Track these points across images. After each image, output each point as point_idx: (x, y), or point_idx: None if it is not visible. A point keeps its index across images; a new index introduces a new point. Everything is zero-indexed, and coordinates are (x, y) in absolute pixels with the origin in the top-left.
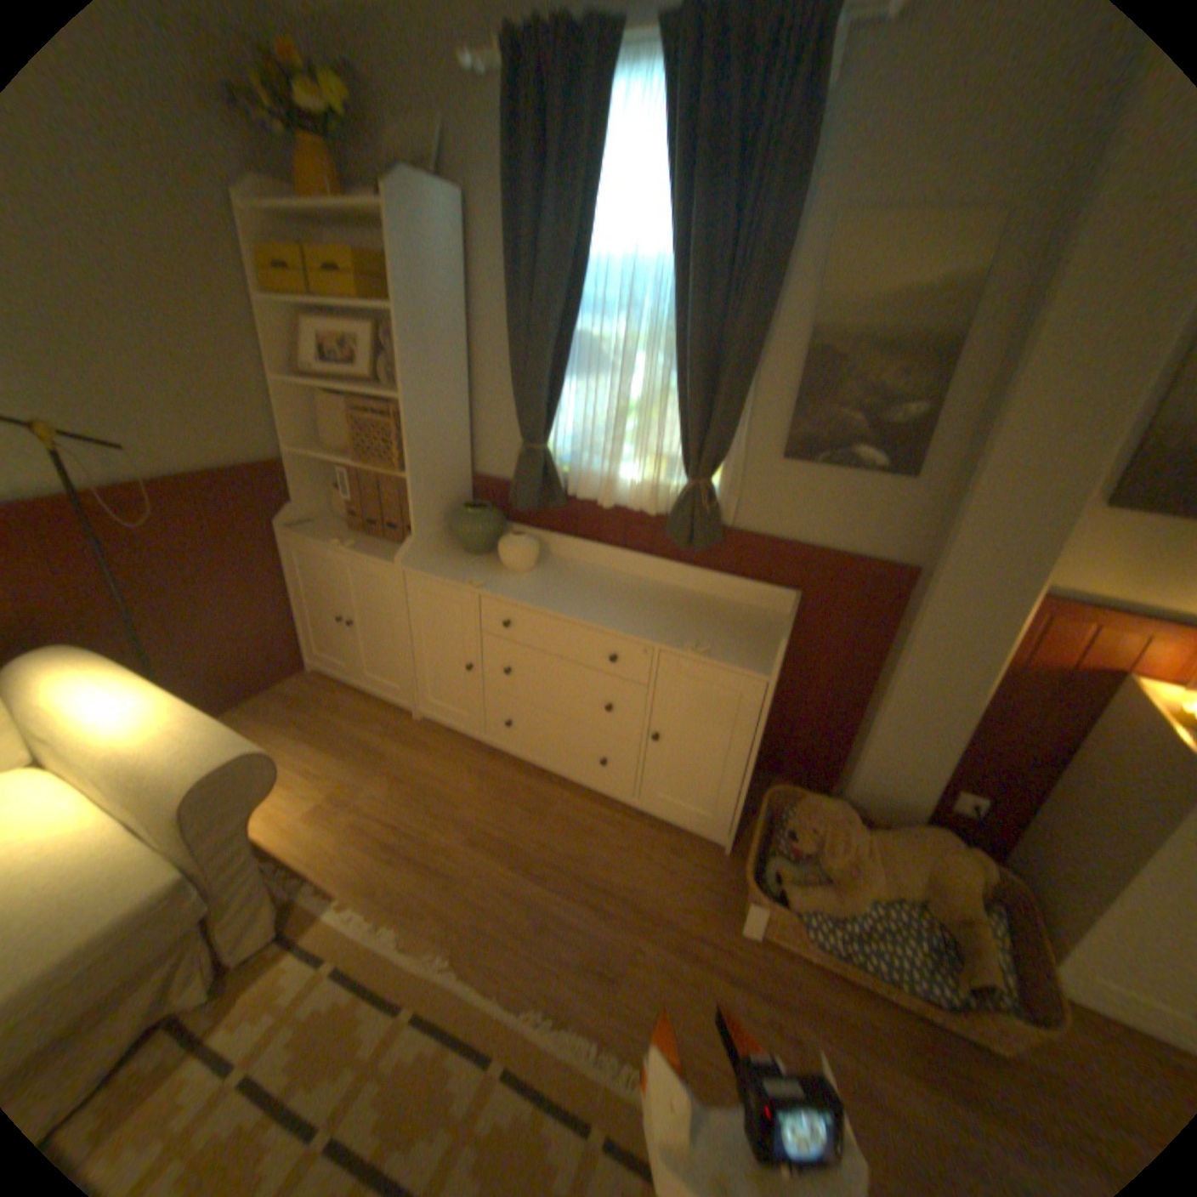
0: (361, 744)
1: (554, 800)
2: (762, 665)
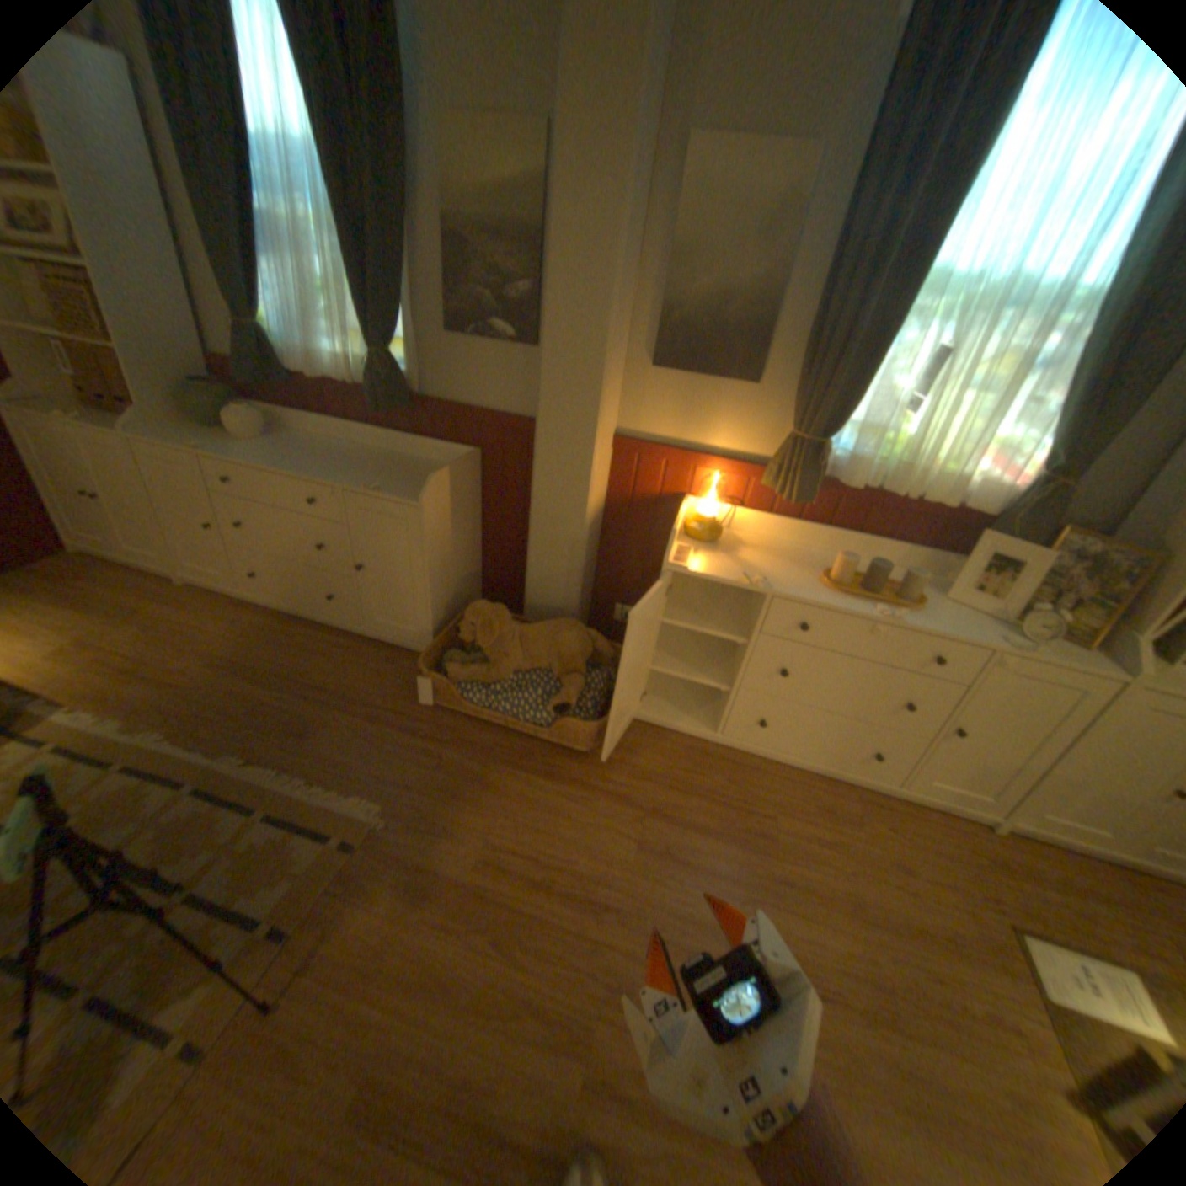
0: (116, 606)
1: (295, 636)
2: (418, 498)
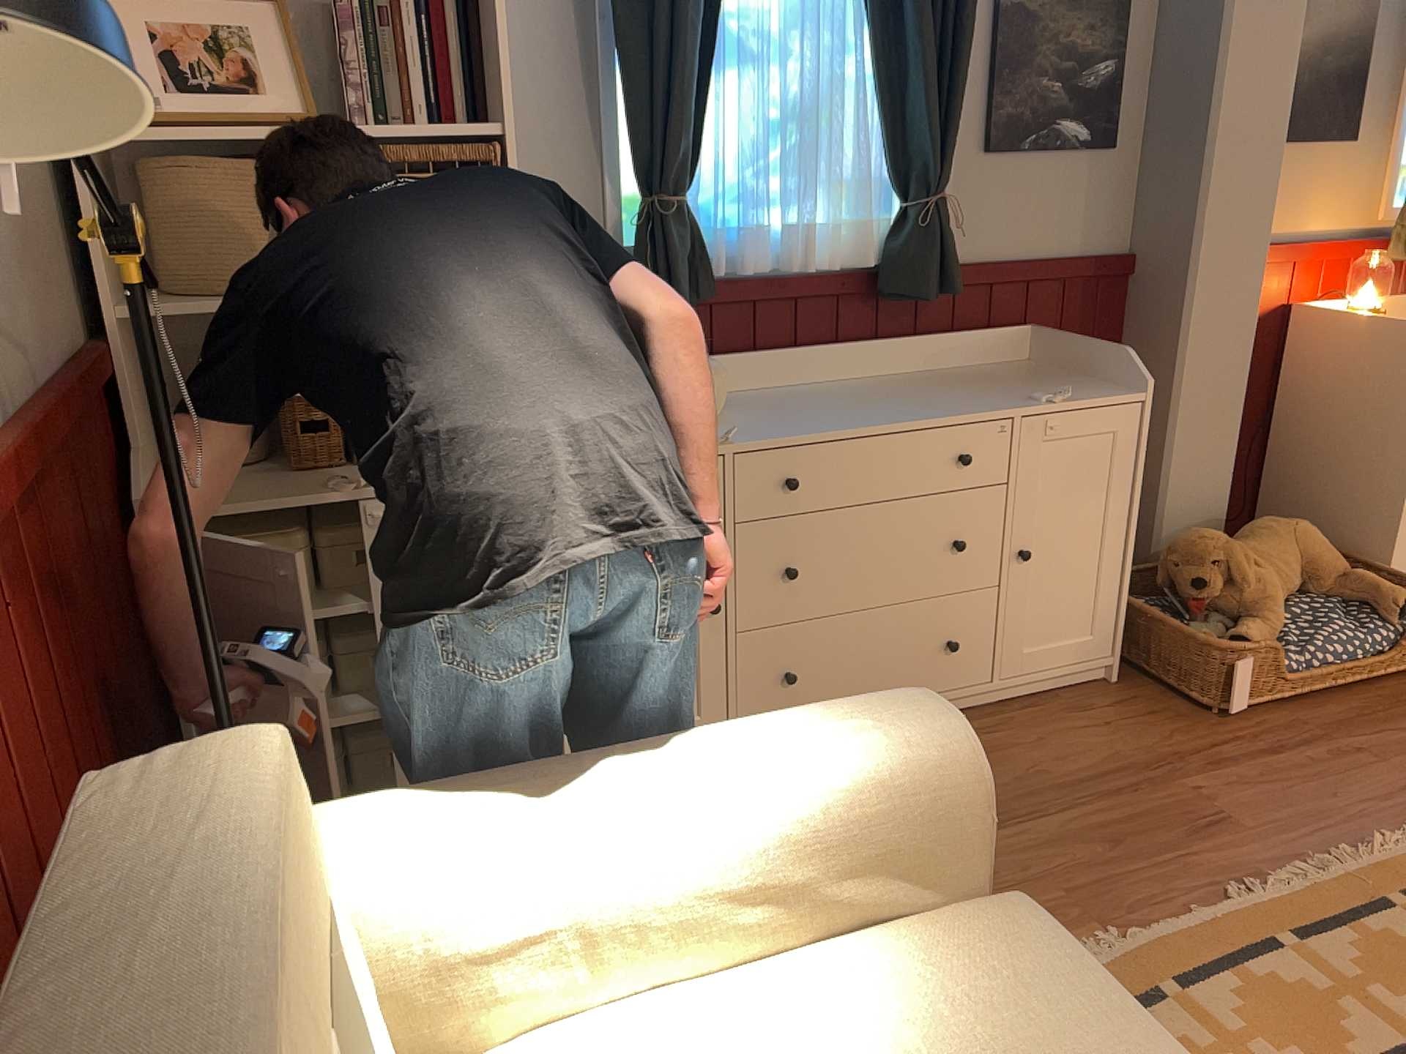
0: None
1: None
2: (1120, 389)
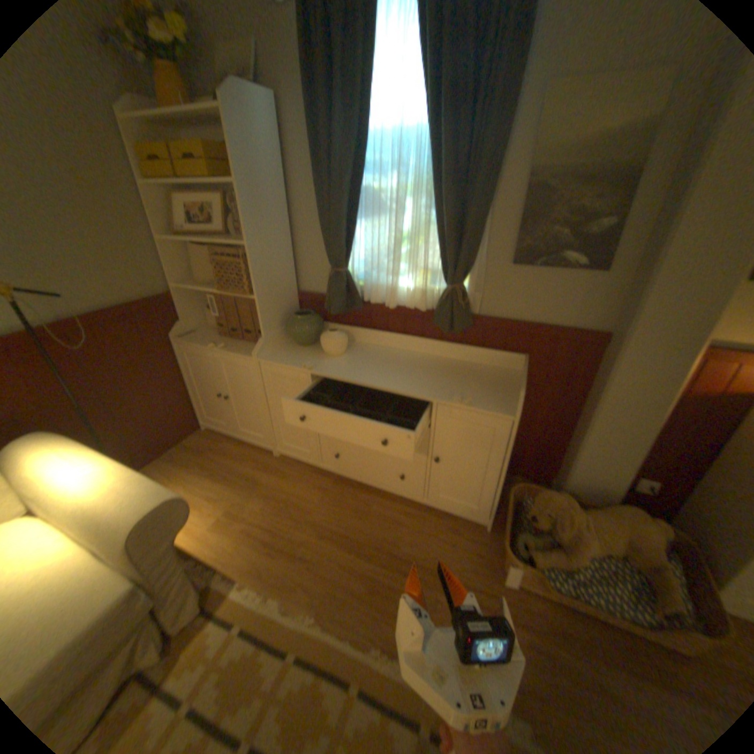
0: (241, 474)
1: (371, 502)
2: (508, 408)
